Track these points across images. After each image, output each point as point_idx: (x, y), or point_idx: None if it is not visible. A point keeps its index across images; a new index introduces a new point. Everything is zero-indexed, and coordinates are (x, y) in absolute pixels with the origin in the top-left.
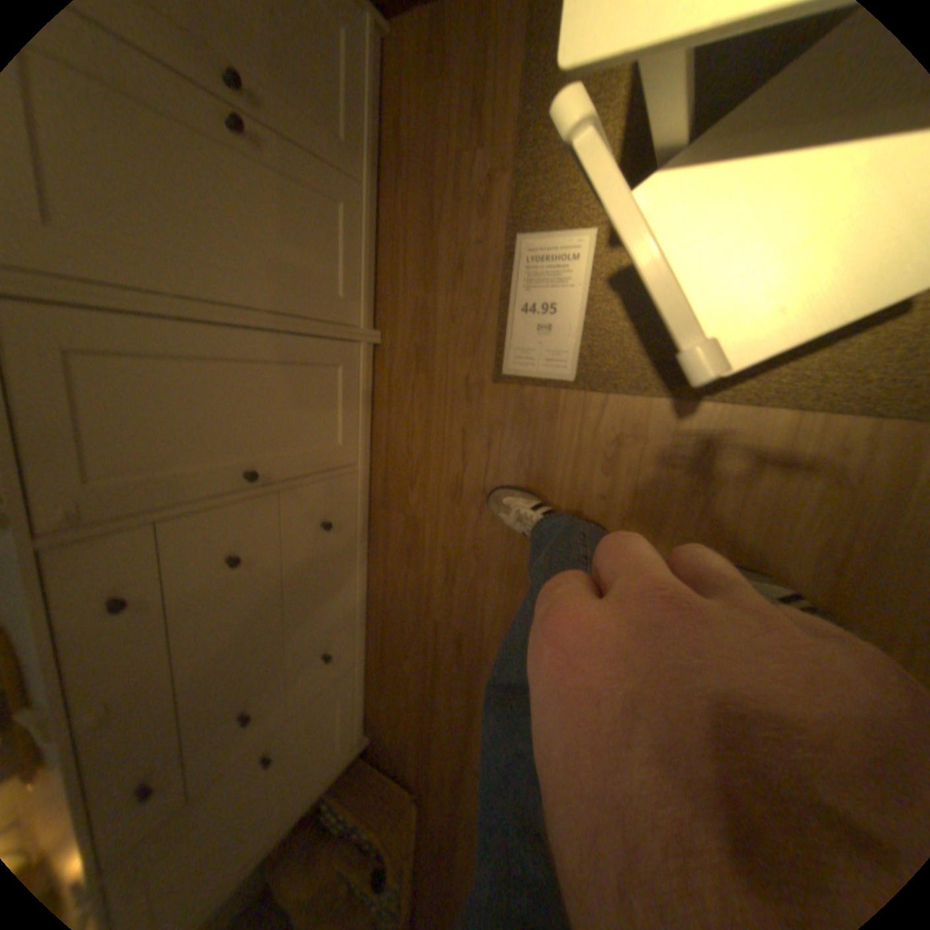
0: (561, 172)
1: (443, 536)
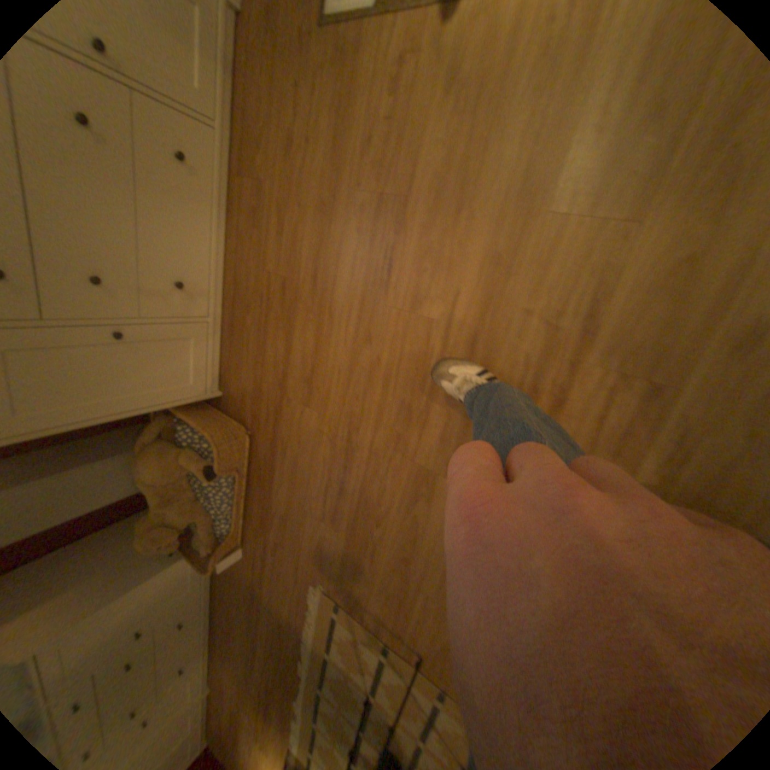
0: None
1: (275, 189)
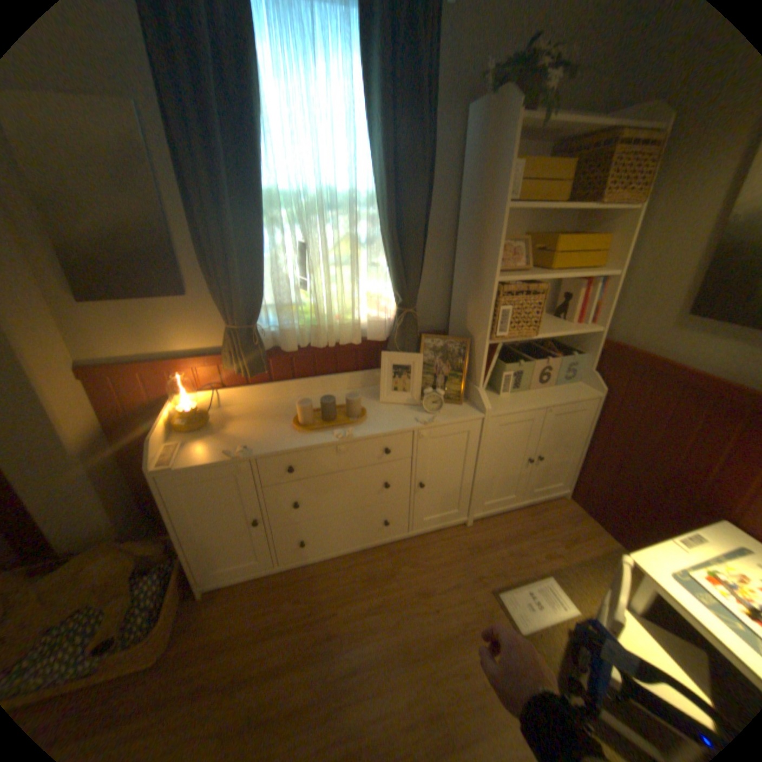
0: (584, 590)
1: (396, 600)
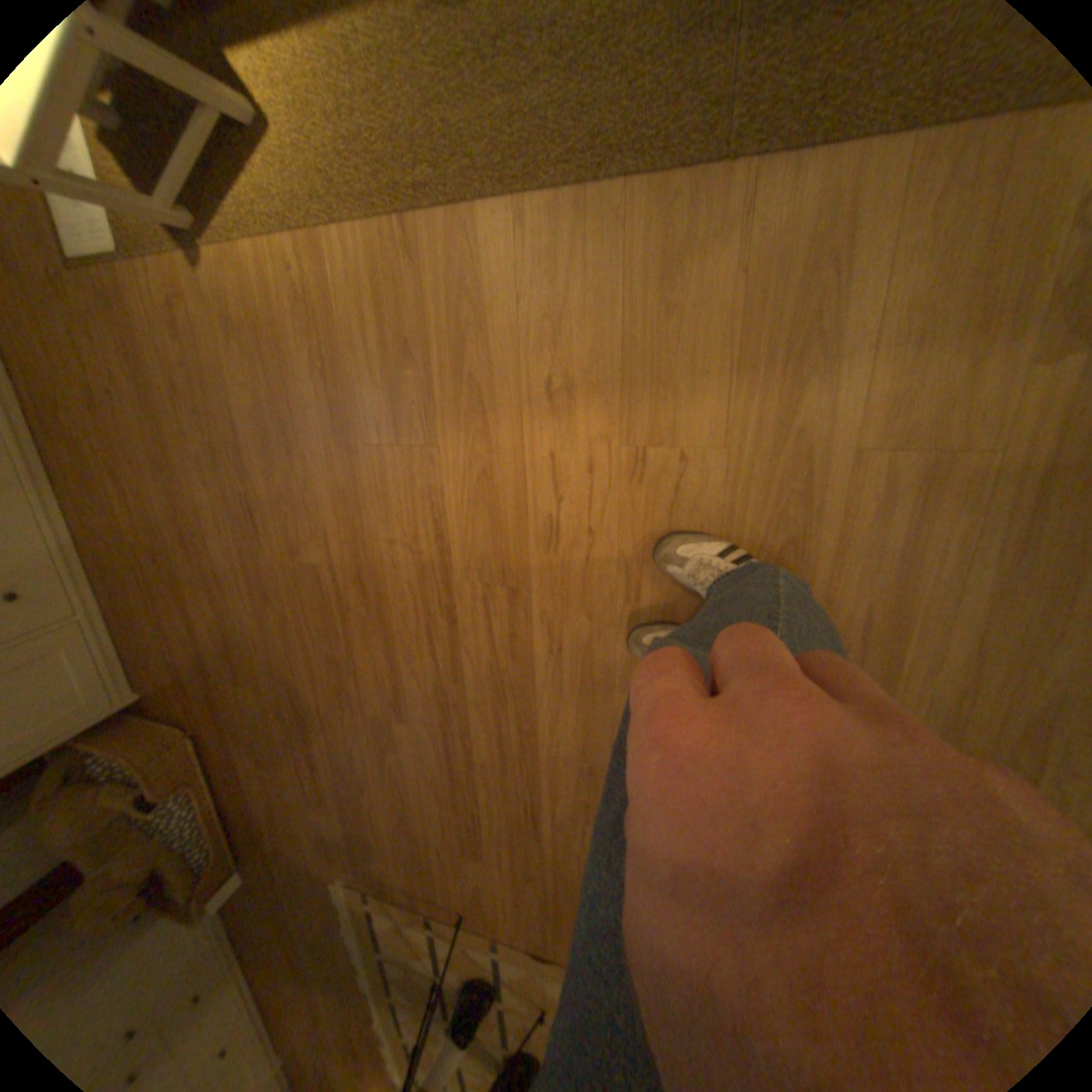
0: None
1: (93, 450)
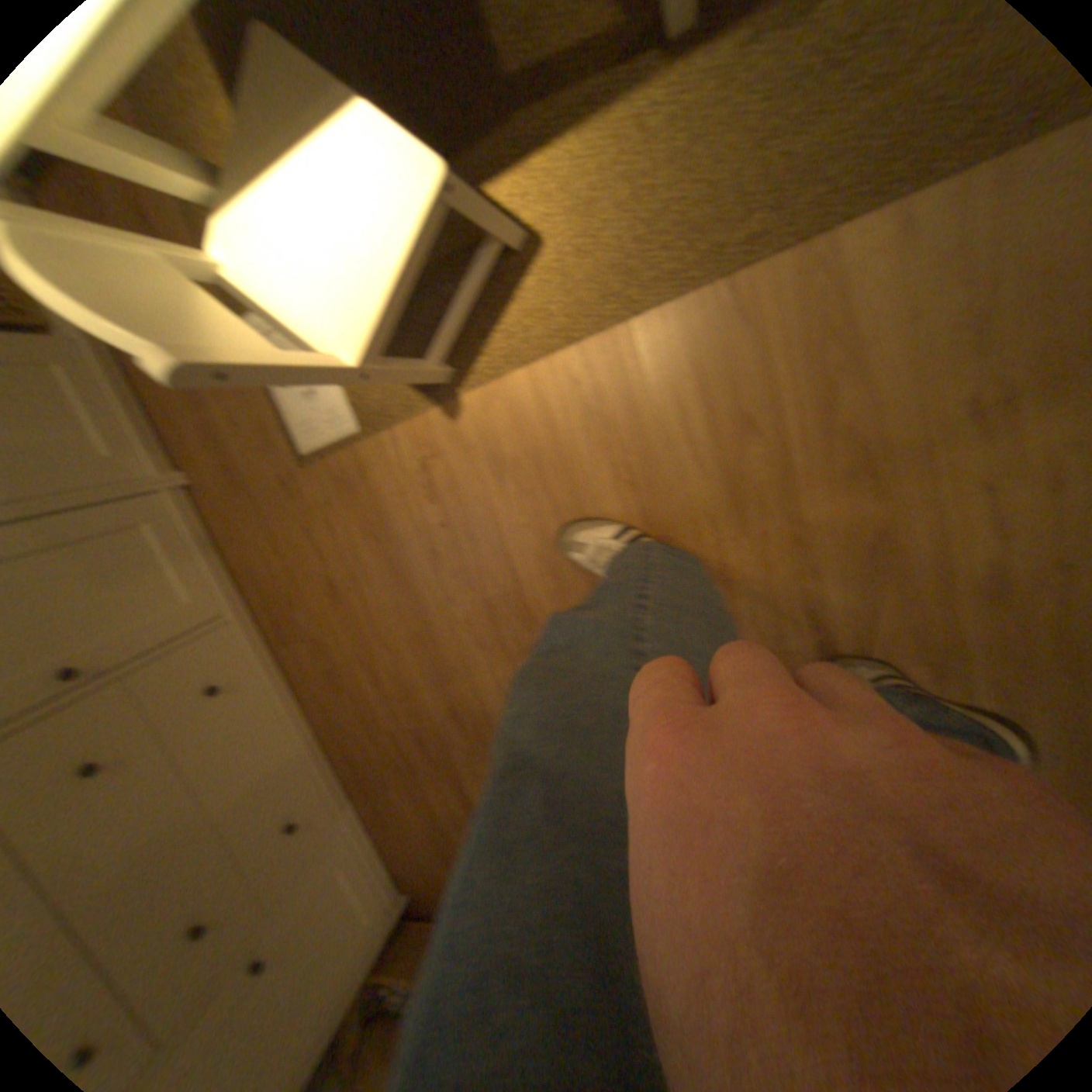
0: None
1: (340, 641)
